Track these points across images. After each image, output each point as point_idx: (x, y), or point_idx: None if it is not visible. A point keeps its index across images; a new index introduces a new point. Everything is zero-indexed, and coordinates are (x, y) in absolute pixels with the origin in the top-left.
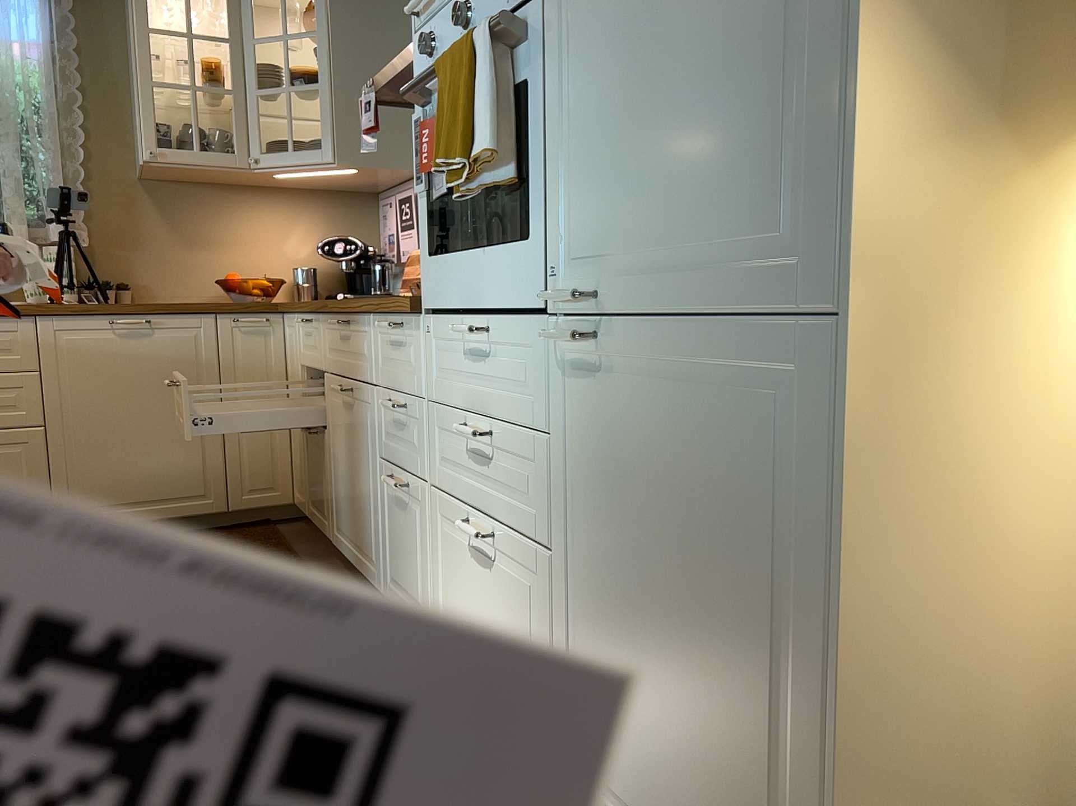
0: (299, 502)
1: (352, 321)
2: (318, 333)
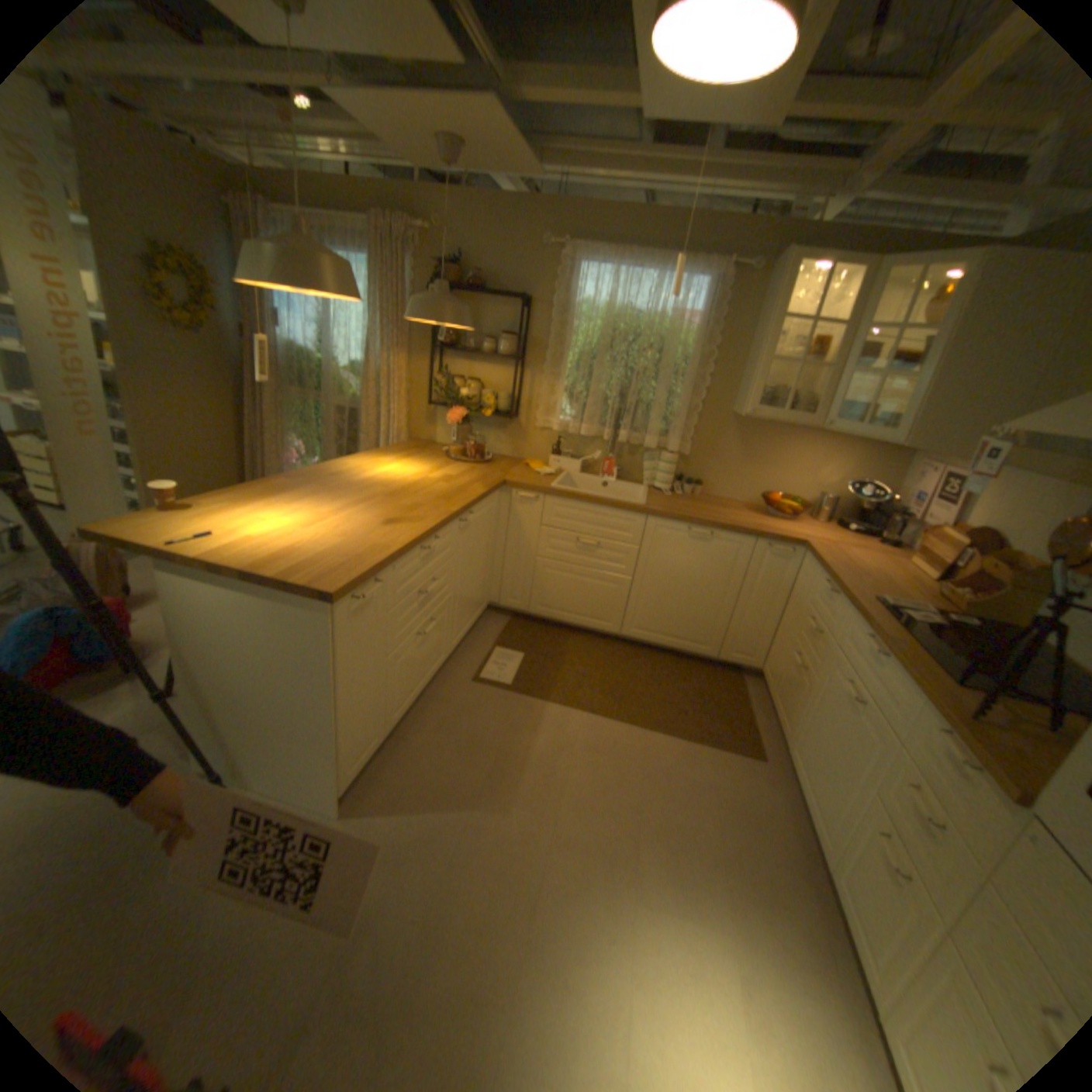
0: (767, 678)
1: (894, 662)
2: (841, 610)
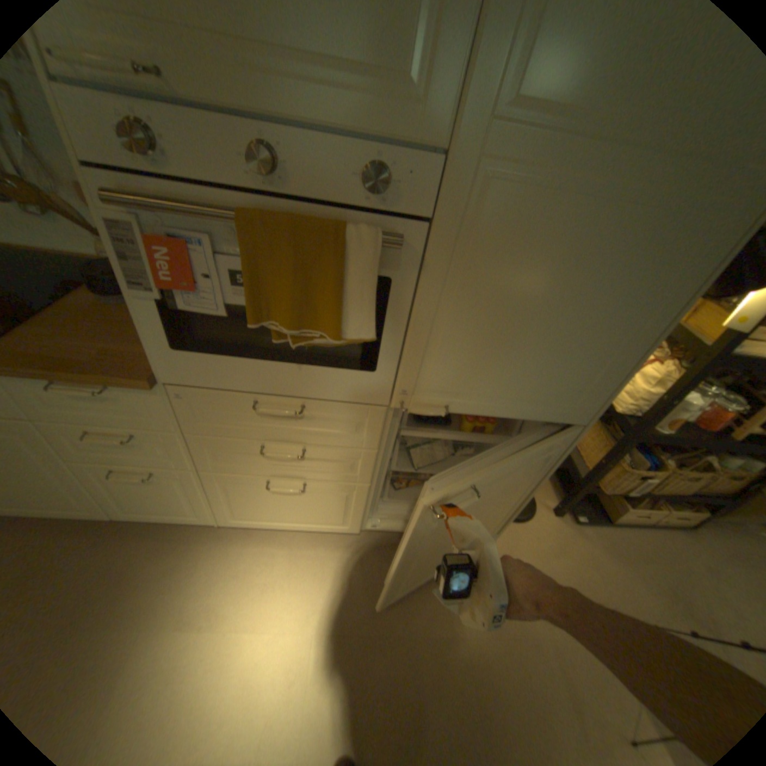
0: None
1: None
2: None
